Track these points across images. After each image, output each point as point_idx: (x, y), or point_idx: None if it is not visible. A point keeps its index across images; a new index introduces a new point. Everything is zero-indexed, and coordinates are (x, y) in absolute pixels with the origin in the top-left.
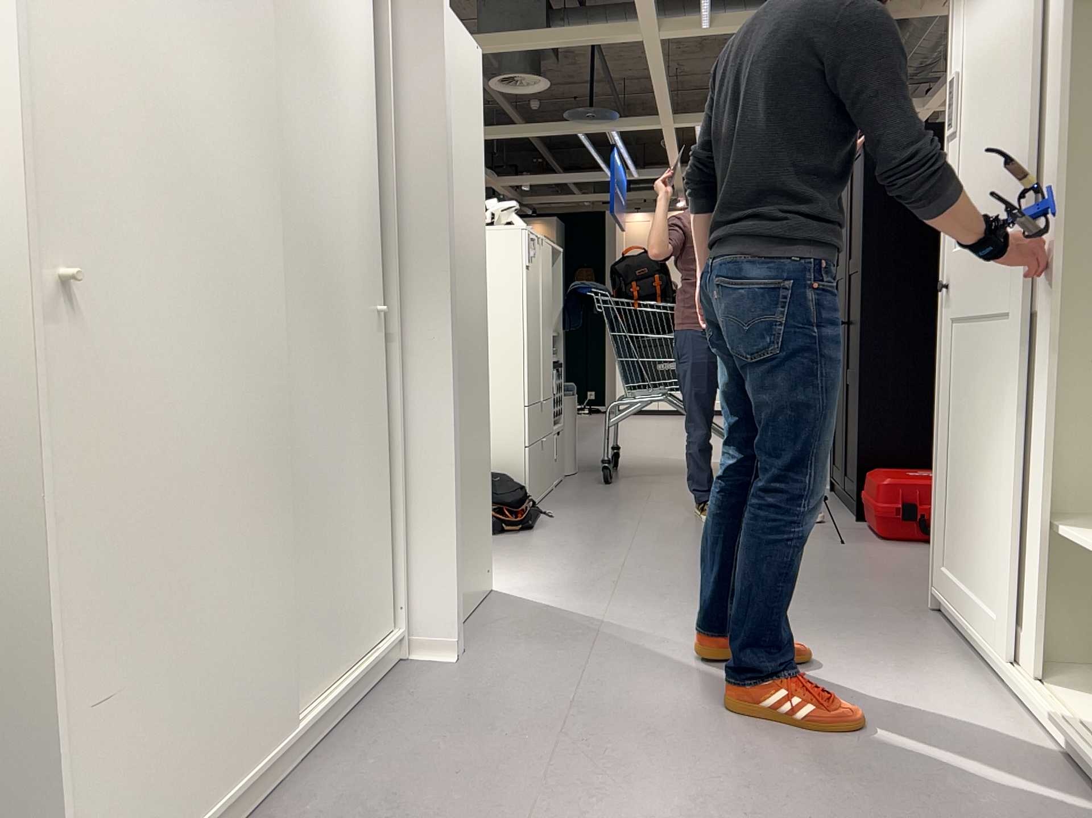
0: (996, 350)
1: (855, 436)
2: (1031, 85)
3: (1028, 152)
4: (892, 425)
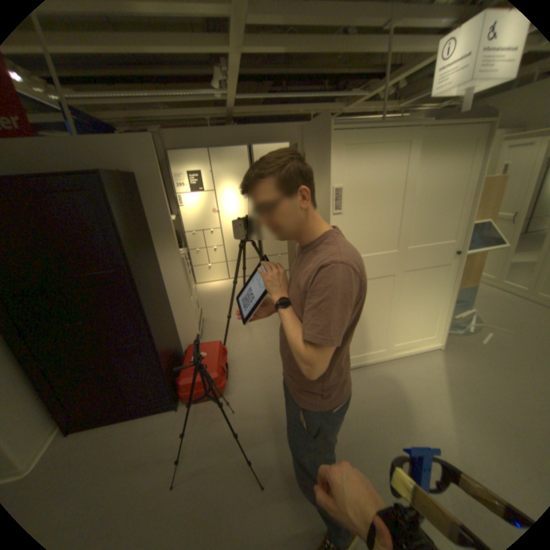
0: (398, 284)
1: (165, 371)
2: (412, 205)
3: (410, 226)
4: (168, 352)
